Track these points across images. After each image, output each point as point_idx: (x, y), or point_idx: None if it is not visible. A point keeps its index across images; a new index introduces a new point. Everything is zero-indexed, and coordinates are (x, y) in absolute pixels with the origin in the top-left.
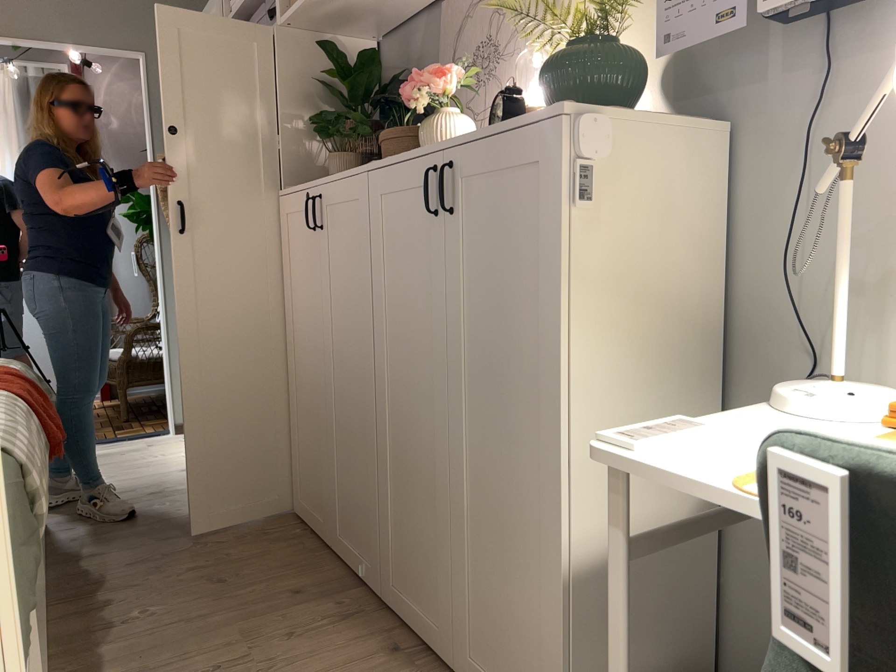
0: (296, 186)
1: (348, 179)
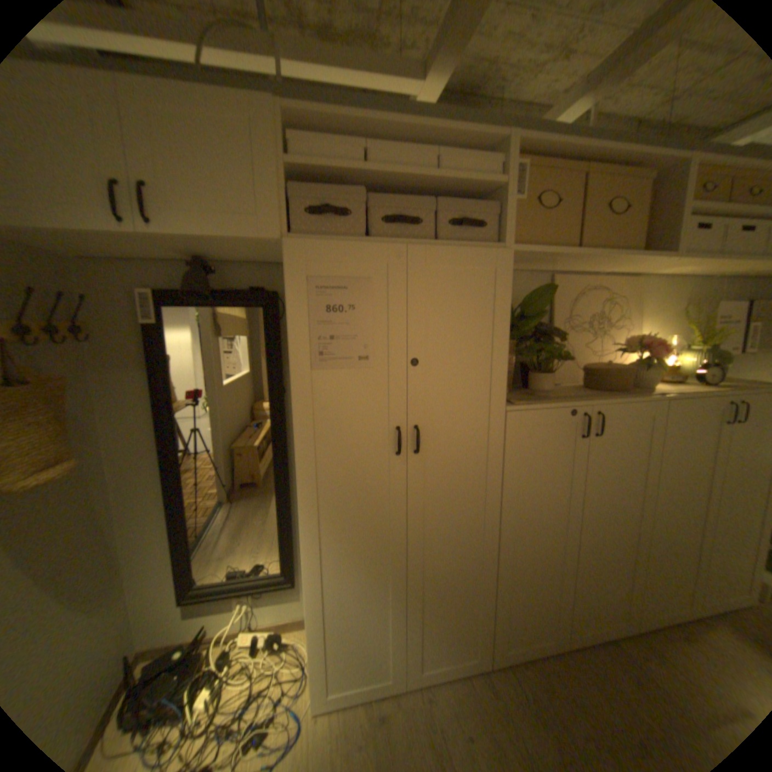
0: (542, 403)
1: (645, 404)
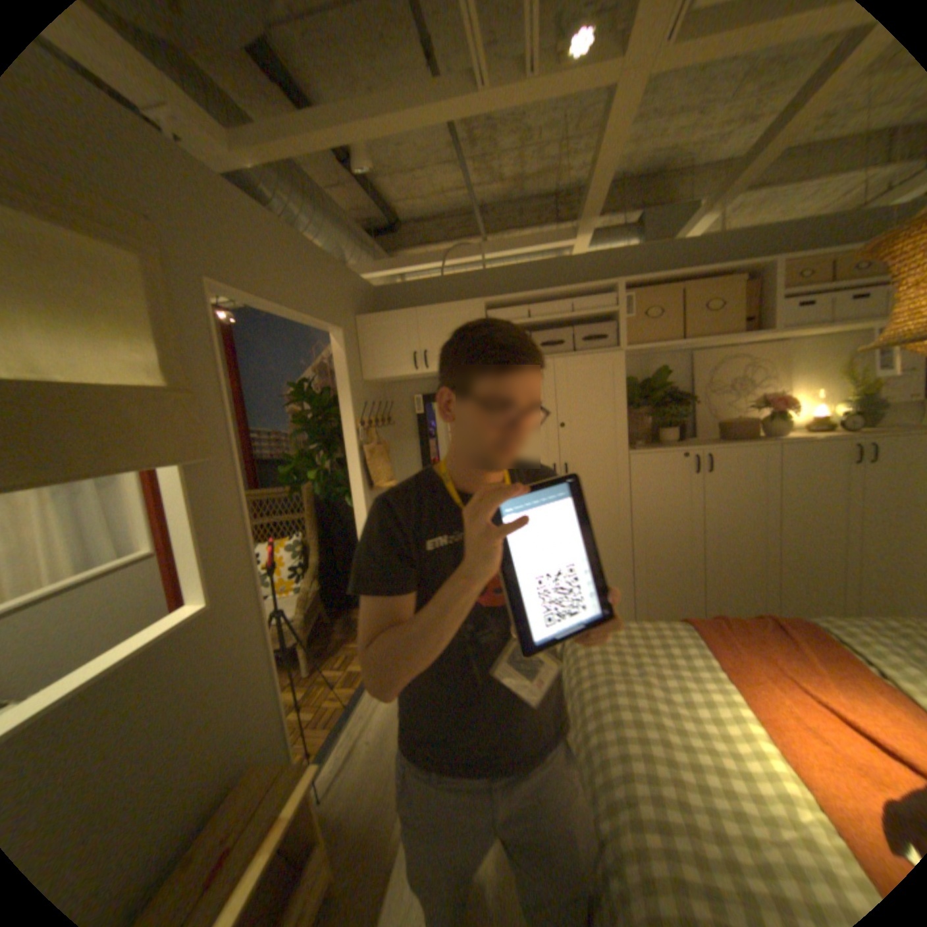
0: (659, 449)
1: (755, 448)
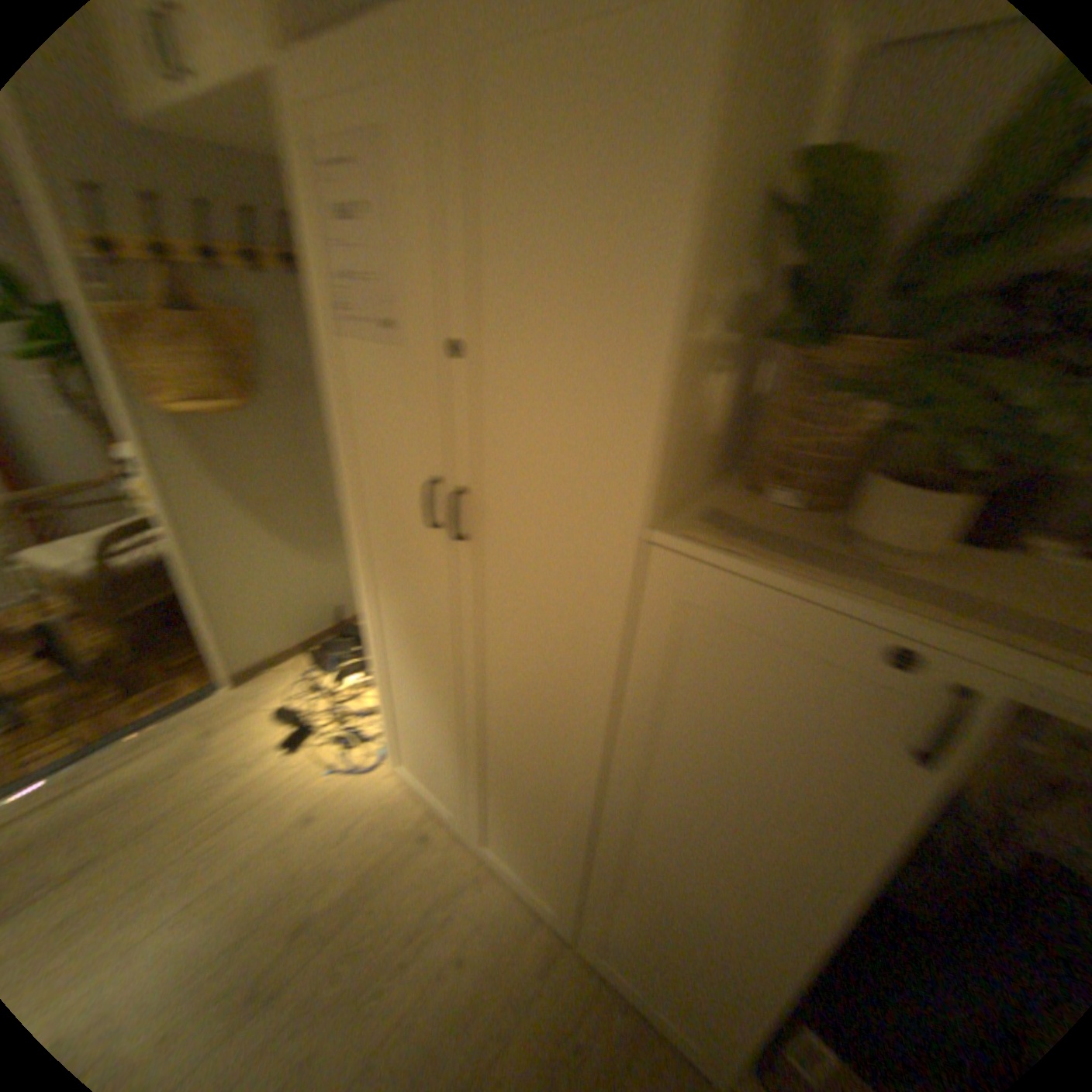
0: (784, 568)
1: None
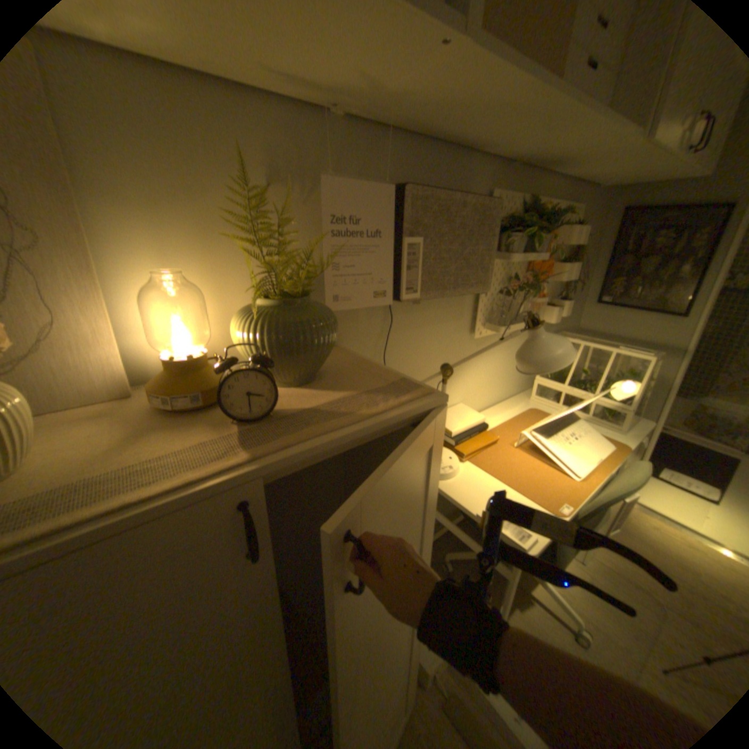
0: None
1: None
